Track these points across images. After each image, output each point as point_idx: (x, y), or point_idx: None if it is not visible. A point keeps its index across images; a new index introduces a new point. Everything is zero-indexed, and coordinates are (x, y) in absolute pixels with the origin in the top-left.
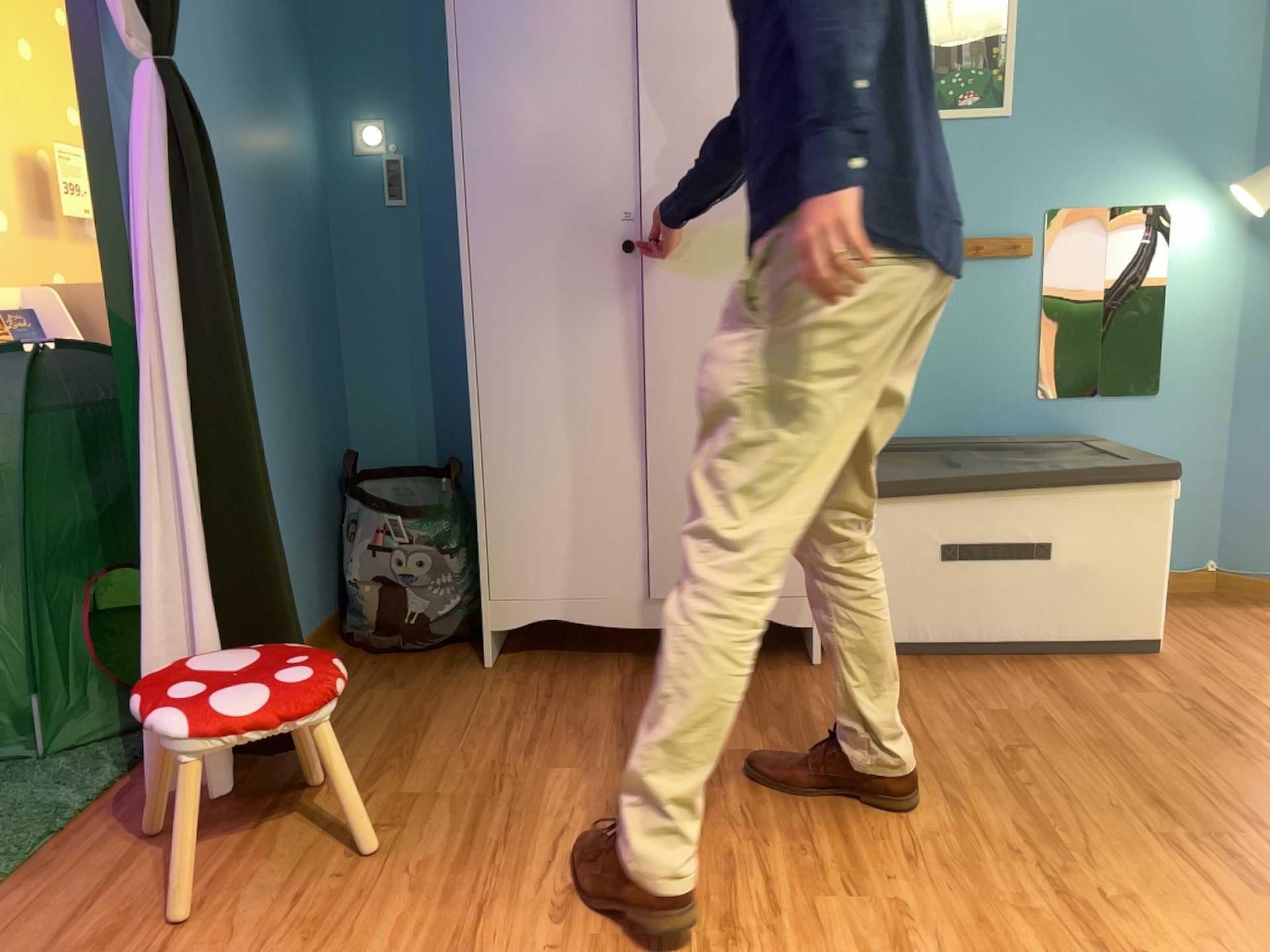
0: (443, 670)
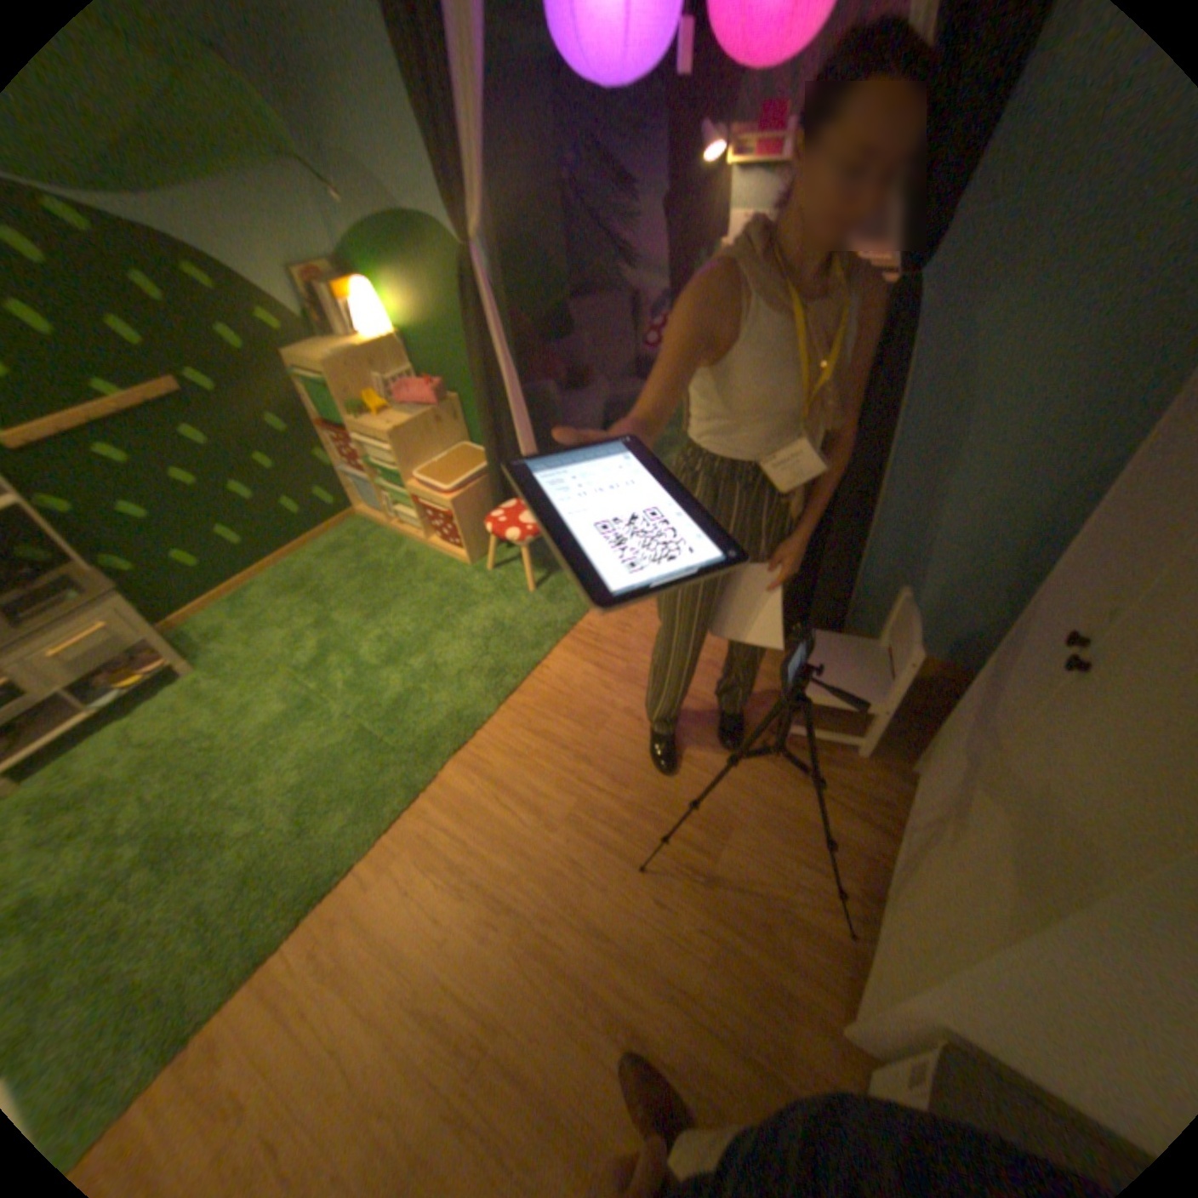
0: (913, 747)
